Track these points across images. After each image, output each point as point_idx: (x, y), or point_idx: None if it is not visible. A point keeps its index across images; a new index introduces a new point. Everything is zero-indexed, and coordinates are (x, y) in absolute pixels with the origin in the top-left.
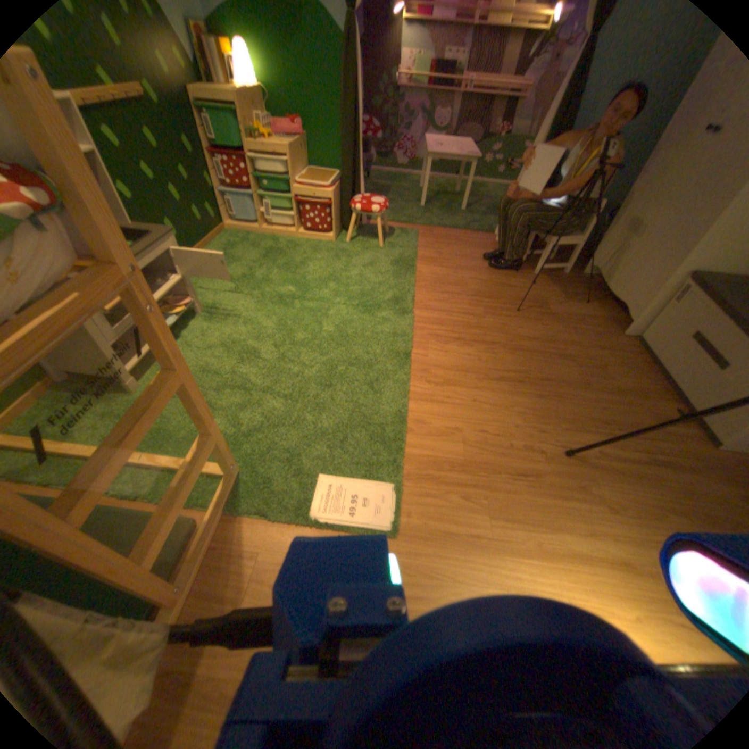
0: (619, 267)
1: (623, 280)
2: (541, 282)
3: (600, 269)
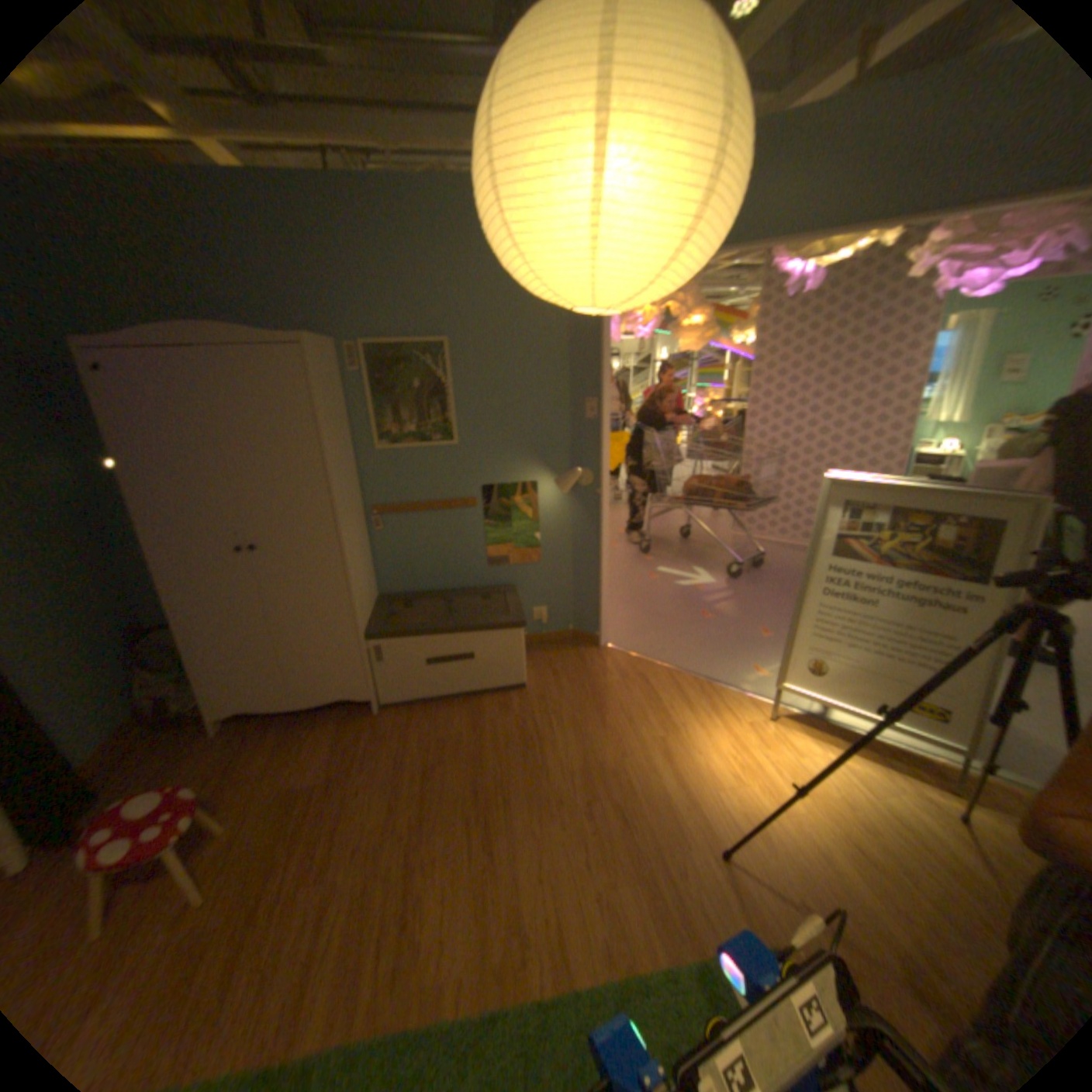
0: (281, 684)
1: (291, 688)
2: (223, 790)
3: (248, 706)
